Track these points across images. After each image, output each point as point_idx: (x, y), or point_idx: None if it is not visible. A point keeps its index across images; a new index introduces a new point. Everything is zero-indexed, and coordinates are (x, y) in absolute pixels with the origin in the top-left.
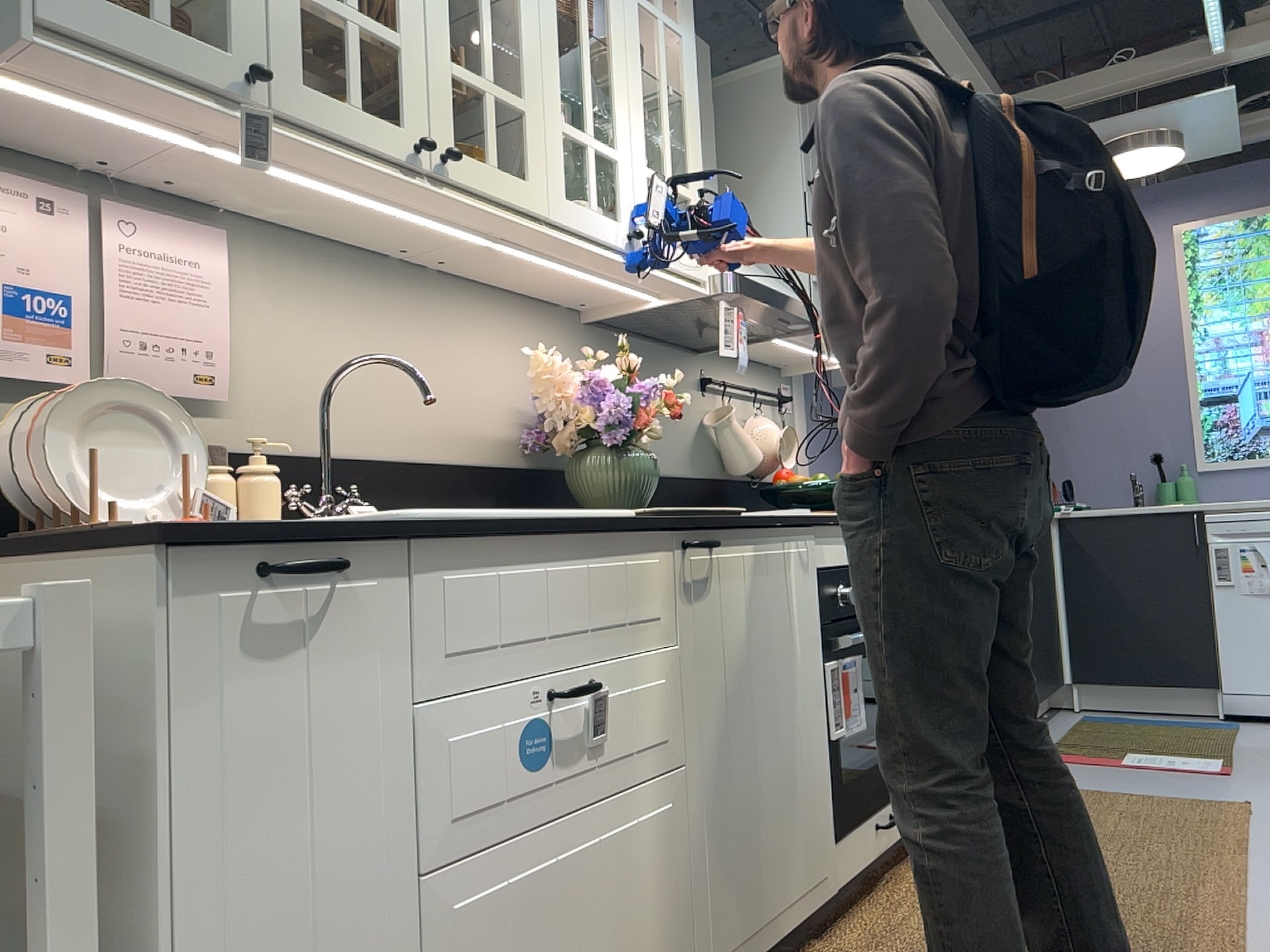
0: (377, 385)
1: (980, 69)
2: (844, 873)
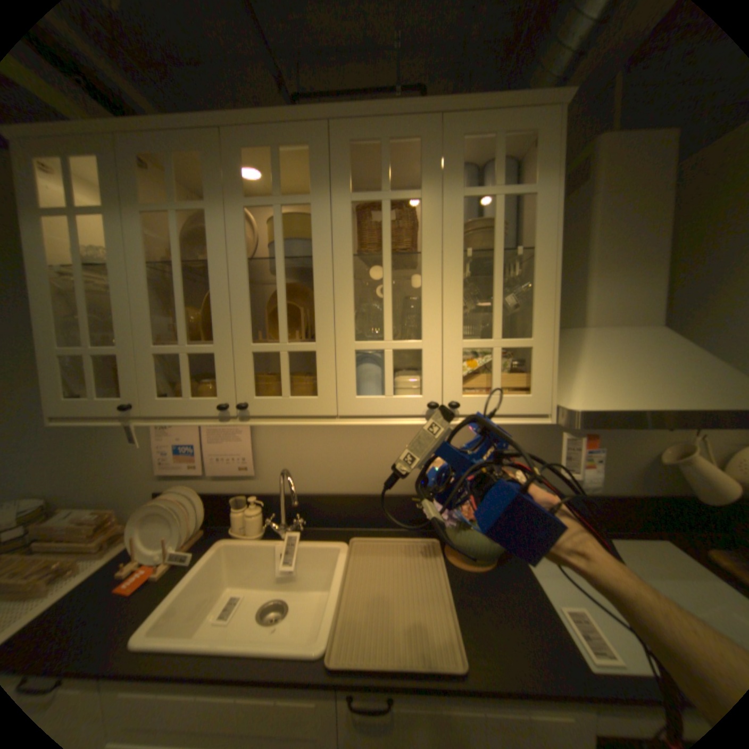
0: (334, 459)
1: None
2: None
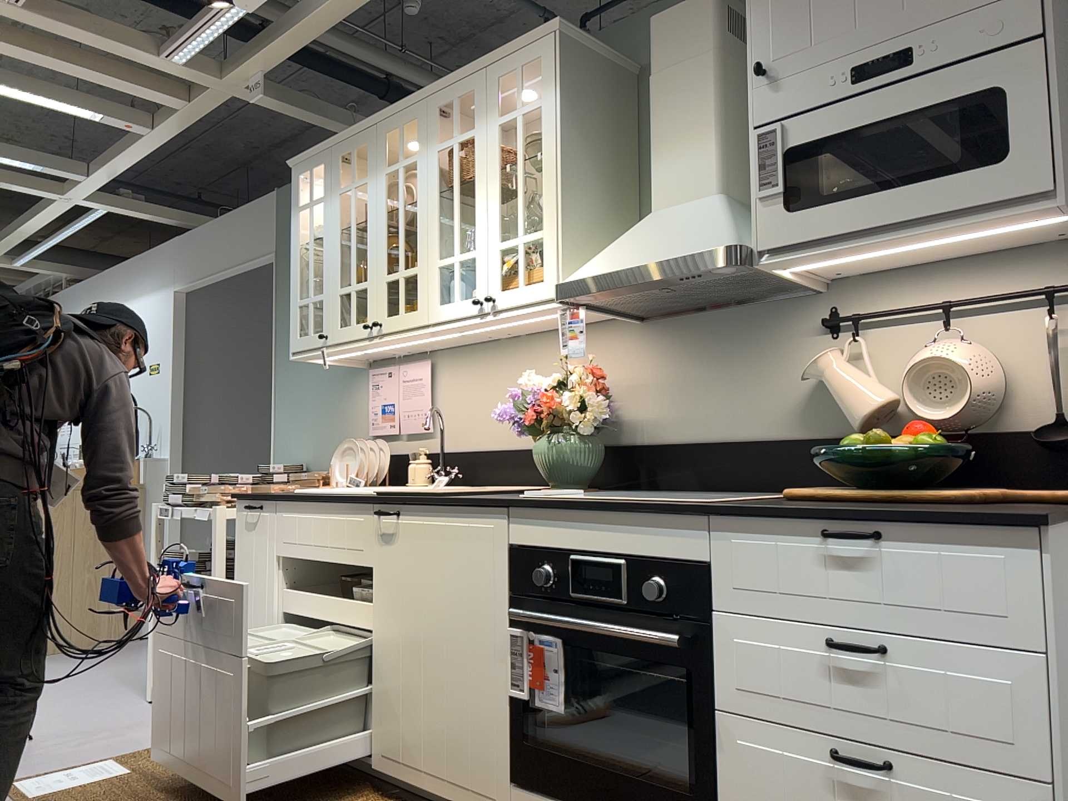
0: (491, 410)
1: None
2: None
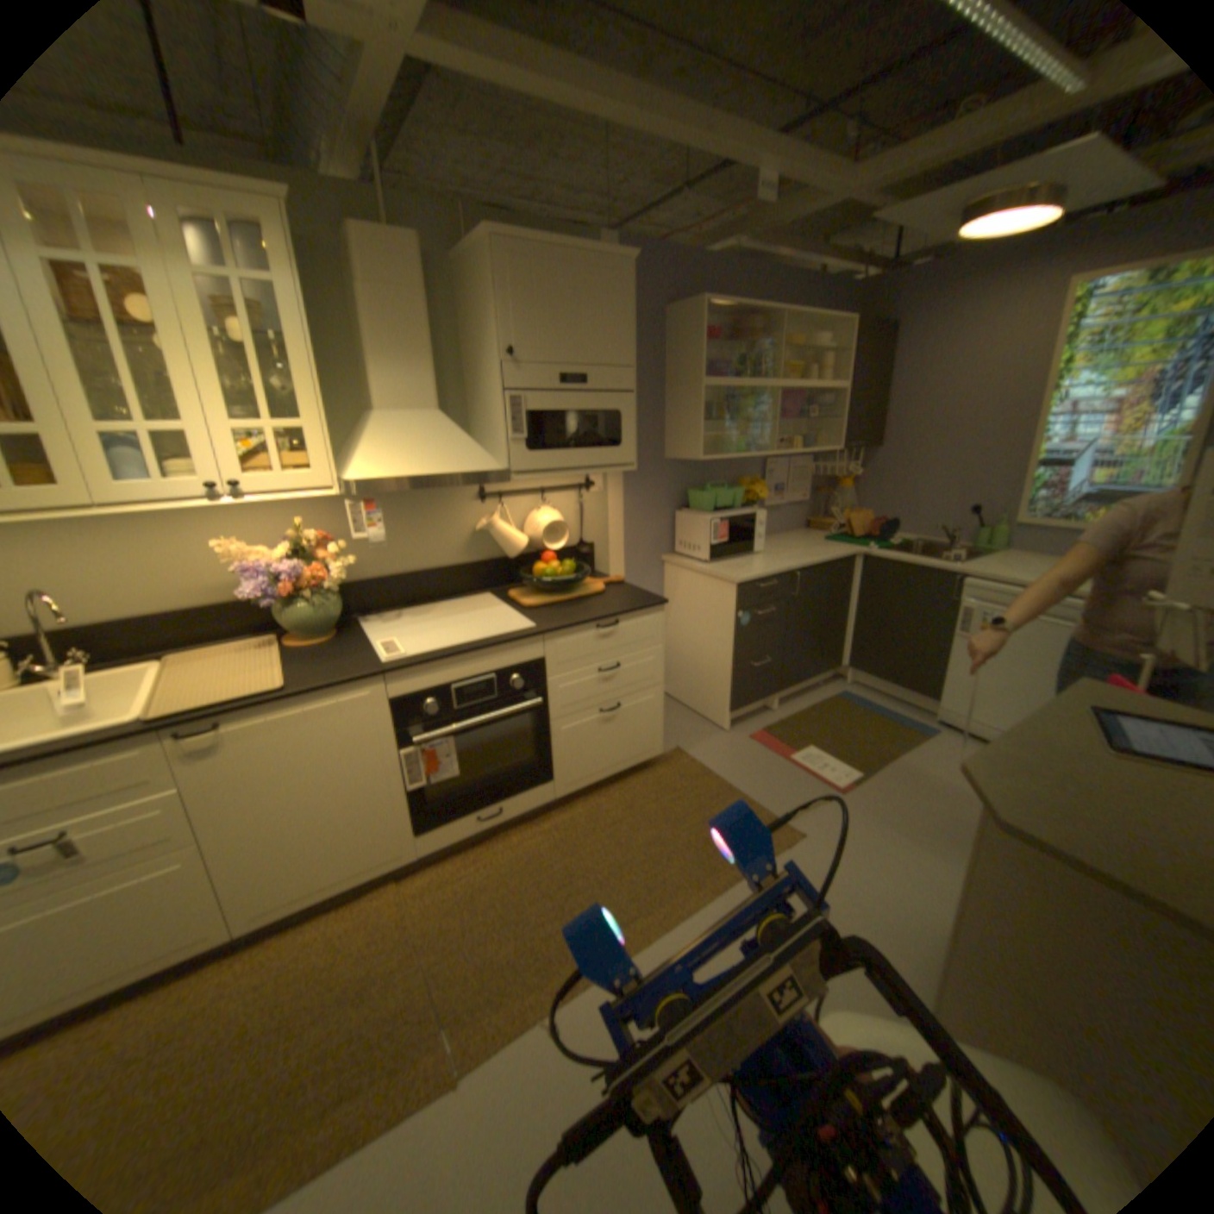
0: (115, 579)
1: (791, 154)
2: (426, 853)
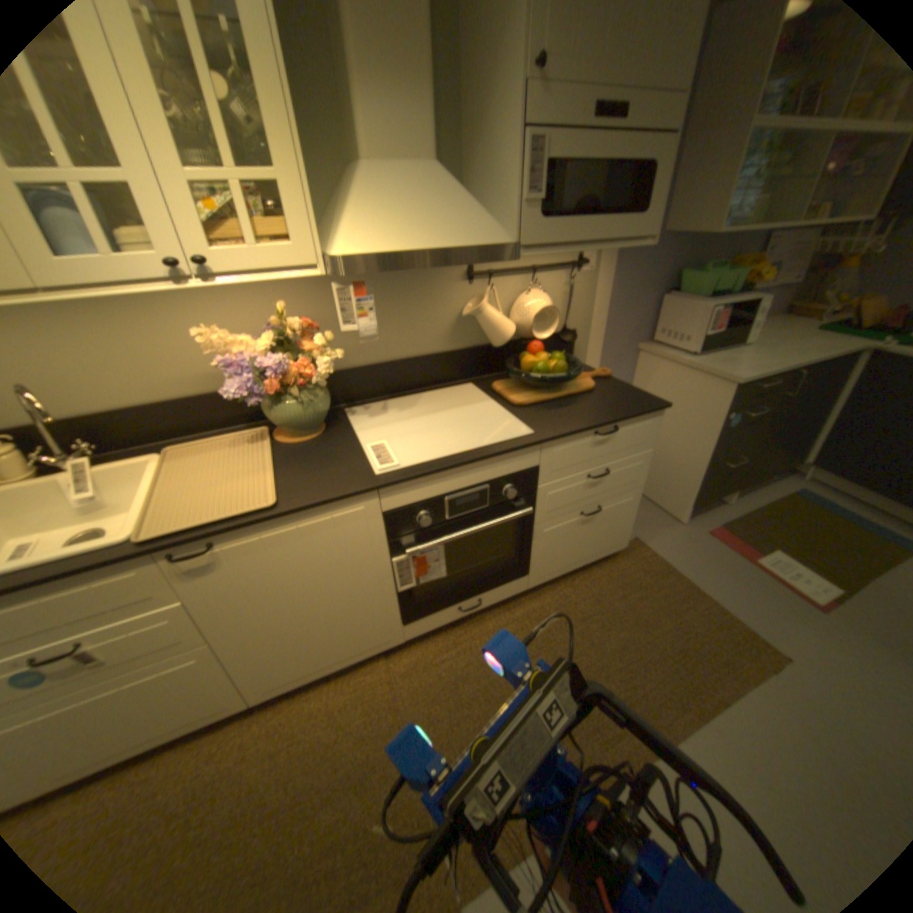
0: (100, 366)
1: None
2: (411, 636)
